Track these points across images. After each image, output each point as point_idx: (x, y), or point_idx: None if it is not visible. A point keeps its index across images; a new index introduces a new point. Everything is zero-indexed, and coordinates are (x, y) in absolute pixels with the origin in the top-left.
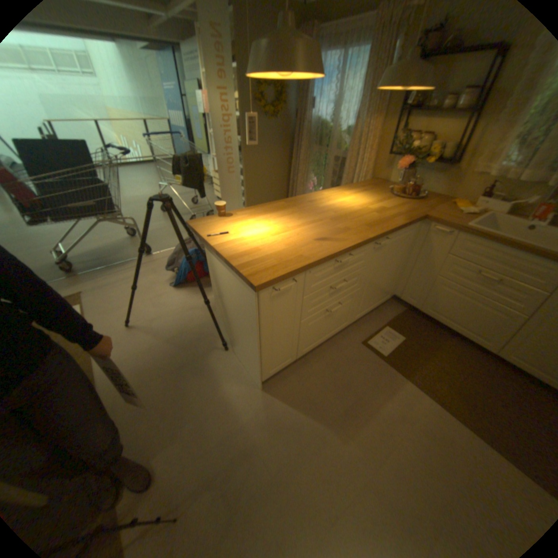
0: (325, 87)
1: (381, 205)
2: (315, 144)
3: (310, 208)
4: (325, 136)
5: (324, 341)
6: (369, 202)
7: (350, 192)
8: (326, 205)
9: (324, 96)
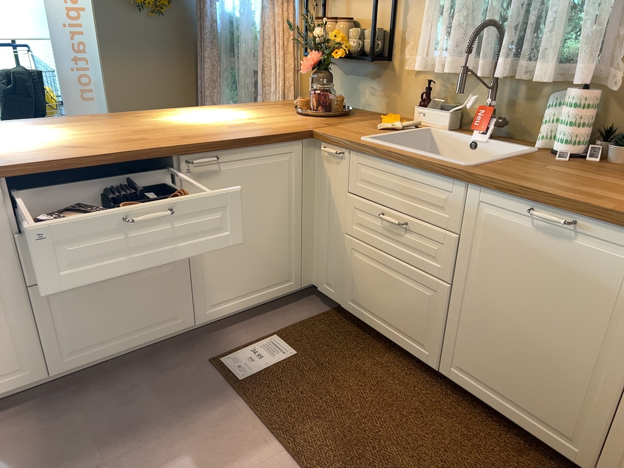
0: None
1: (251, 121)
2: (224, 54)
3: (124, 122)
4: (236, 41)
5: (125, 349)
6: (237, 119)
7: (227, 110)
8: (158, 119)
9: None
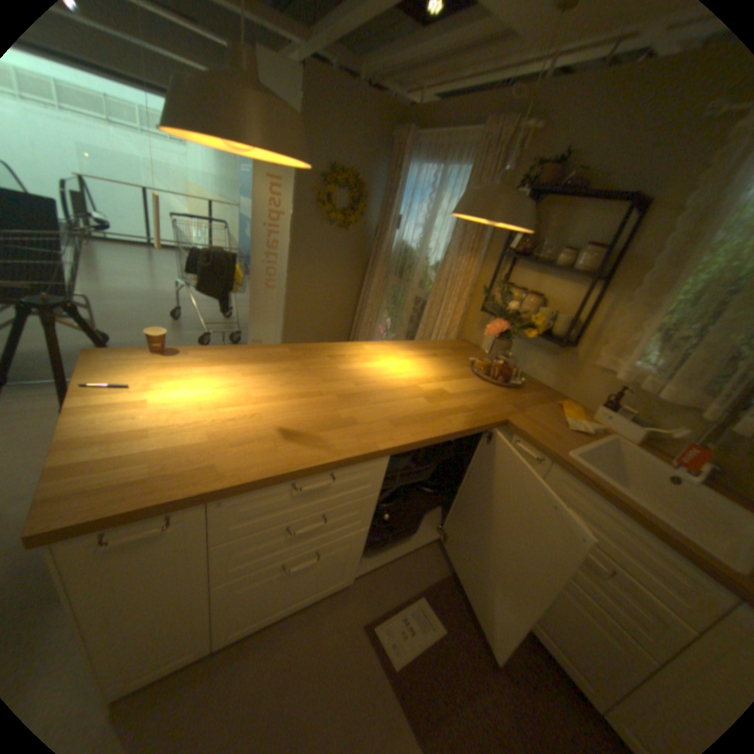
0: (416, 206)
1: (442, 387)
2: (393, 274)
3: (323, 368)
4: (408, 267)
5: (289, 615)
6: (427, 378)
7: (409, 354)
8: (353, 367)
9: (414, 216)
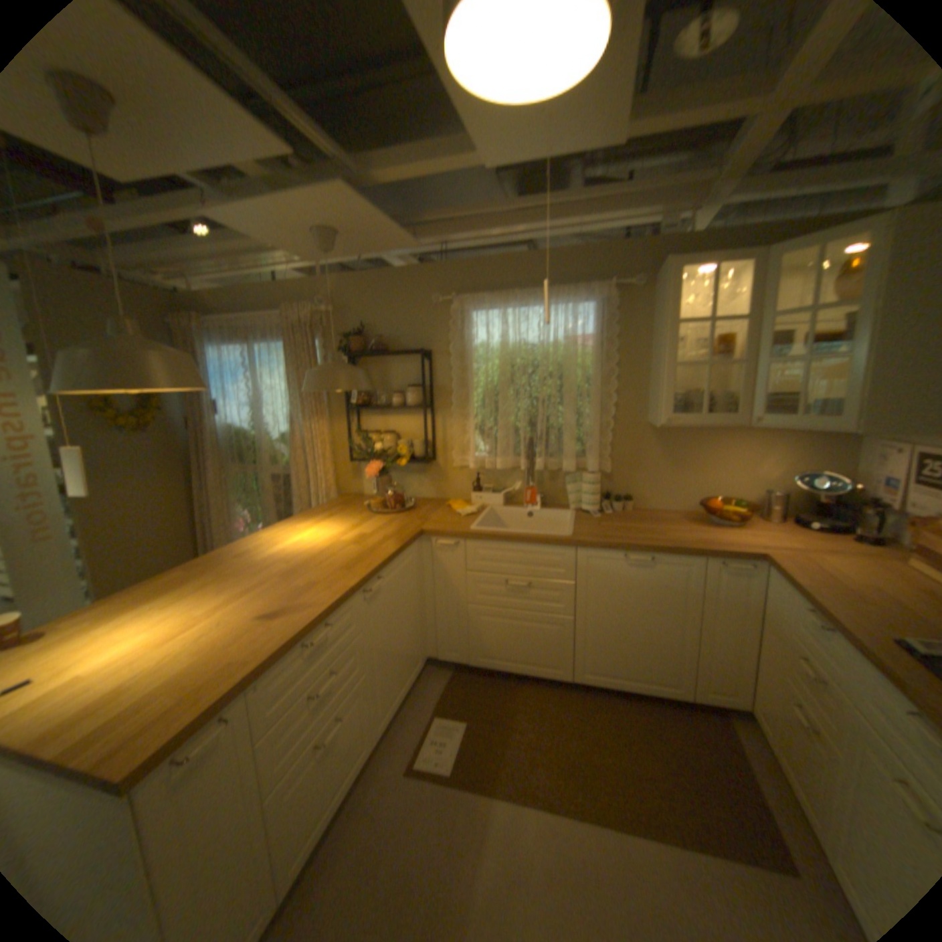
0: (228, 389)
1: (357, 534)
2: (230, 464)
3: (238, 569)
4: (246, 451)
5: (330, 819)
6: (340, 534)
7: (307, 526)
8: (267, 556)
9: (229, 399)
